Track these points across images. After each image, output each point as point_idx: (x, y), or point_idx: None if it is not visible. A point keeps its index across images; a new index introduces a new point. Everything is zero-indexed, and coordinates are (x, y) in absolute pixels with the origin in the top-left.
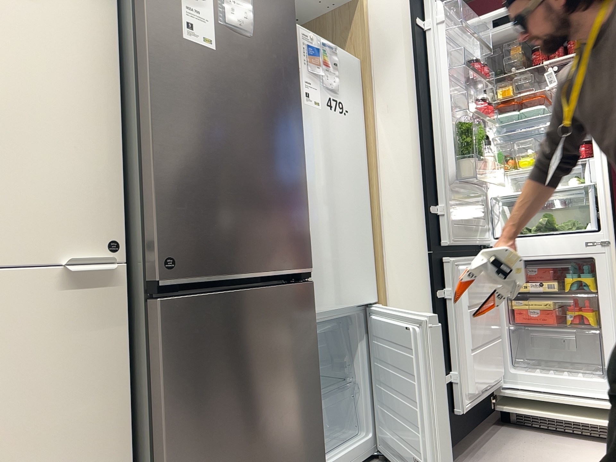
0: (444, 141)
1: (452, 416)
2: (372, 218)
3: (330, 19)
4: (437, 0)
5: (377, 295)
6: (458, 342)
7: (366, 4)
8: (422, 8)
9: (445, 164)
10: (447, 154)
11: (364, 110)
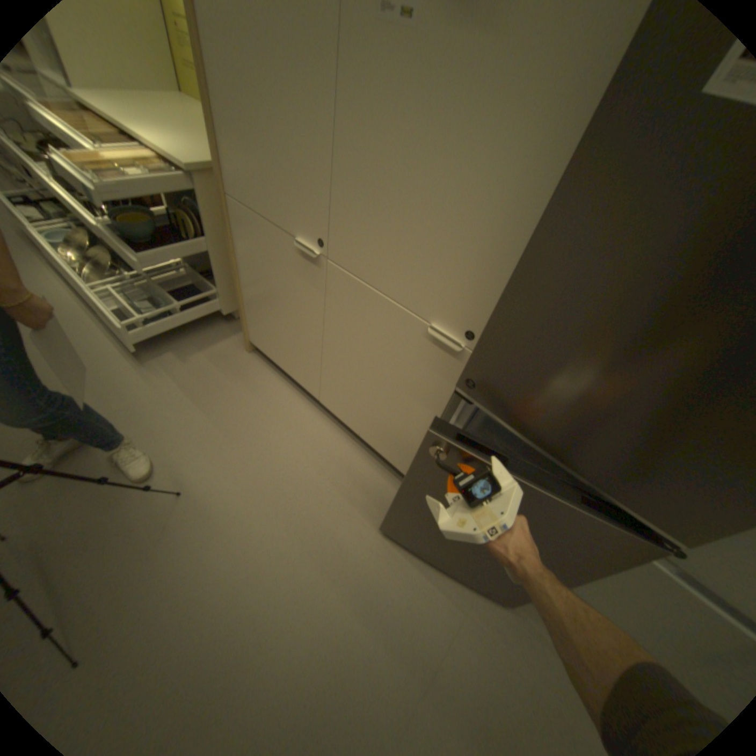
0: None
1: None
2: None
3: None
4: None
5: None
6: None
7: None
8: None
9: None
10: None
11: None
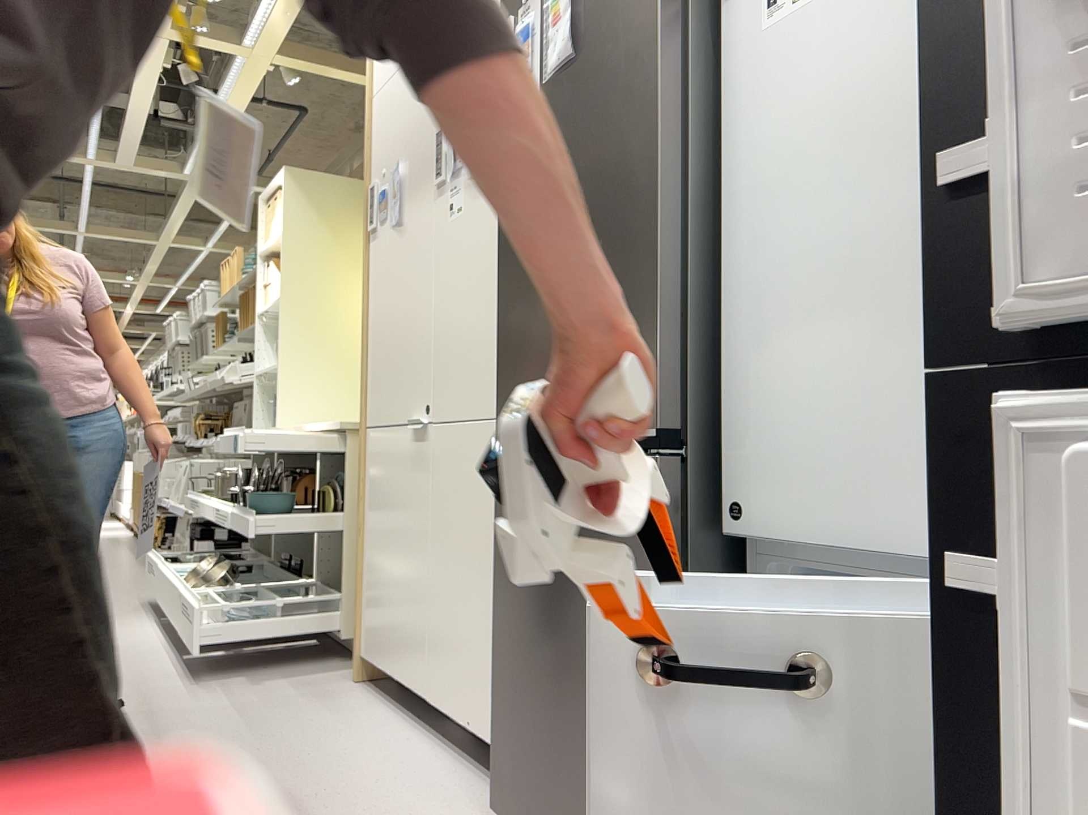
0: None
1: None
2: None
3: None
4: None
5: None
6: None
7: None
8: None
9: None
10: None
11: None
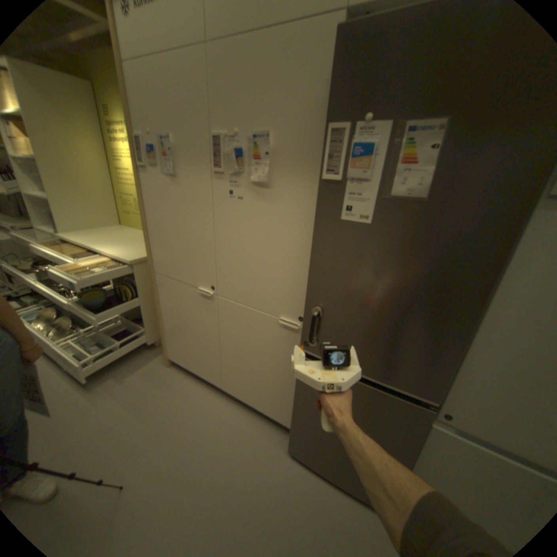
0: None
1: None
2: None
3: None
4: None
5: None
6: None
7: None
8: None
9: None
10: None
11: None
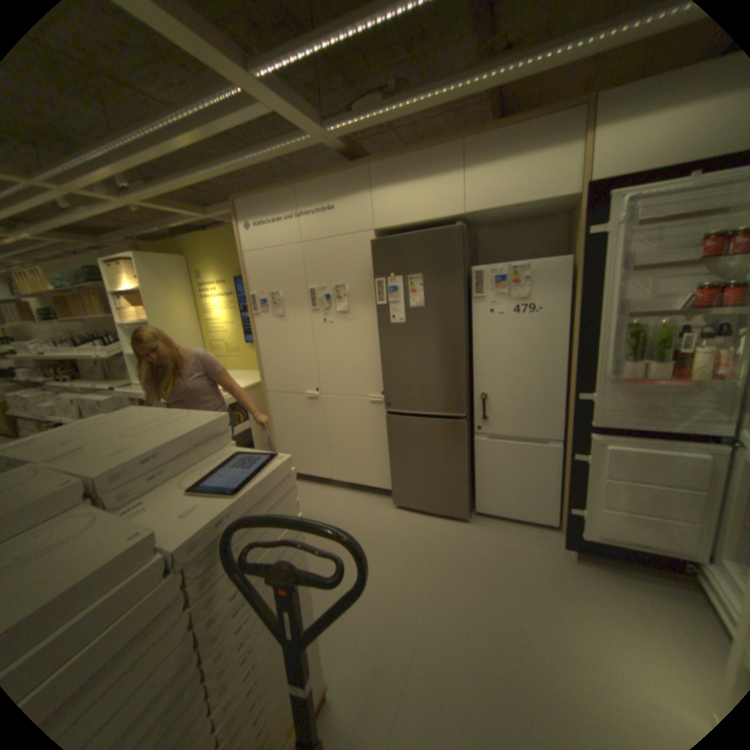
0: (605, 342)
1: (581, 536)
2: (570, 382)
3: (578, 207)
4: (627, 194)
5: (567, 436)
6: (590, 496)
7: (586, 199)
8: (607, 209)
9: (603, 362)
10: (610, 352)
11: (576, 298)
